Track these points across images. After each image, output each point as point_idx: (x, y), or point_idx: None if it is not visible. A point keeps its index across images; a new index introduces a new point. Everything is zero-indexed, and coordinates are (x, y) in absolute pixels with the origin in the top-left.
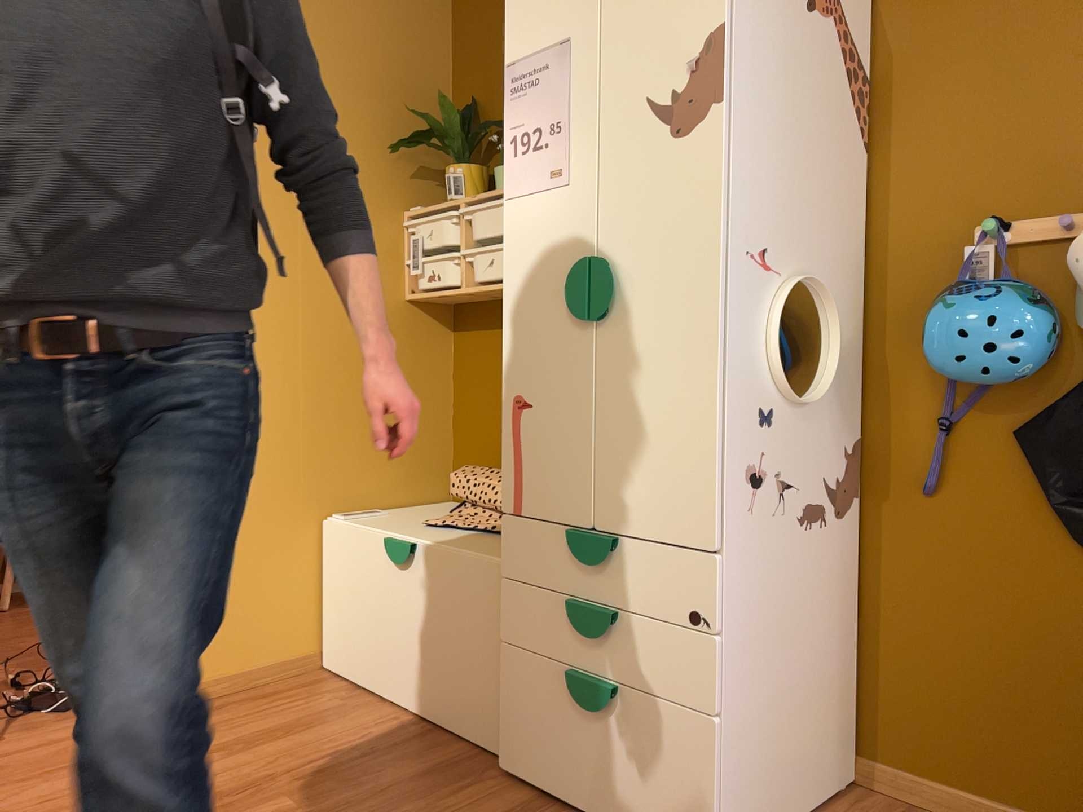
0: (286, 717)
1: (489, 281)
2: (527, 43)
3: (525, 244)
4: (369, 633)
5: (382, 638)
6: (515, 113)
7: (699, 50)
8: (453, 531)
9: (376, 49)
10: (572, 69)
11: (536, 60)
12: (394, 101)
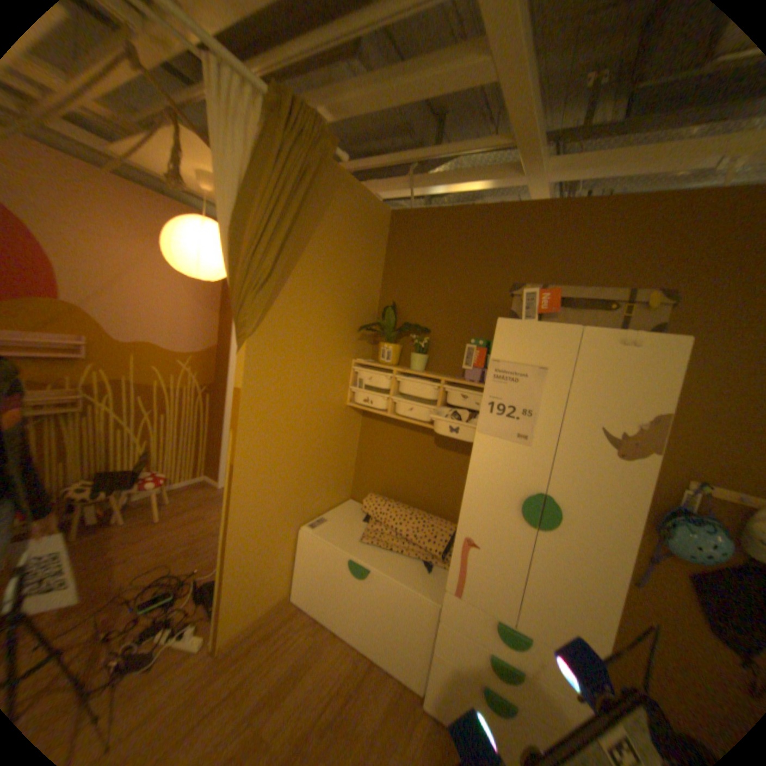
0: (292, 660)
1: (409, 418)
2: (512, 353)
3: (491, 463)
4: (331, 600)
5: (340, 606)
6: (496, 389)
7: (650, 420)
8: (382, 552)
9: (354, 273)
10: (547, 386)
11: (518, 367)
12: (357, 300)
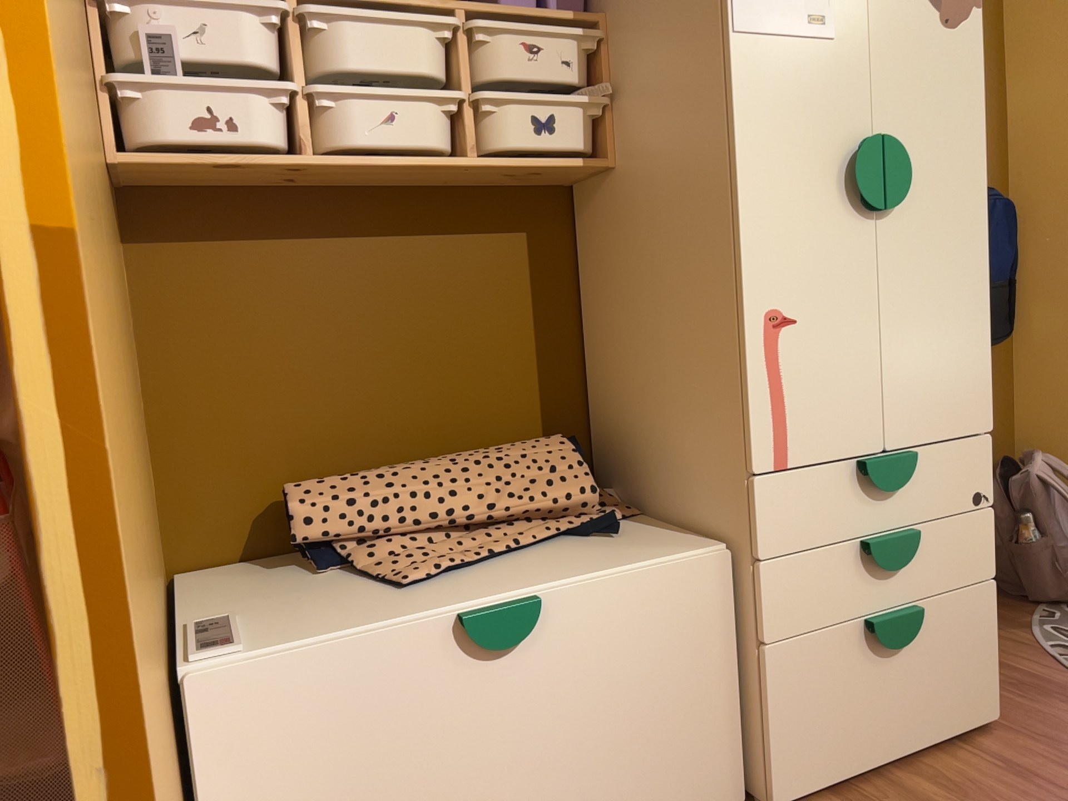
0: None
1: (385, 150)
2: None
3: (775, 104)
4: None
5: None
6: None
7: None
8: (482, 570)
9: None
10: None
11: None
12: None
